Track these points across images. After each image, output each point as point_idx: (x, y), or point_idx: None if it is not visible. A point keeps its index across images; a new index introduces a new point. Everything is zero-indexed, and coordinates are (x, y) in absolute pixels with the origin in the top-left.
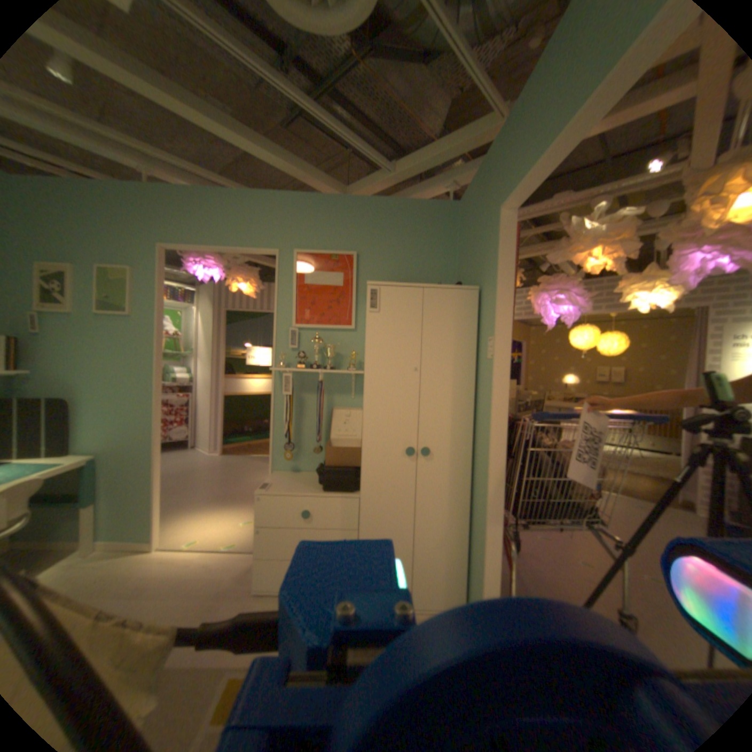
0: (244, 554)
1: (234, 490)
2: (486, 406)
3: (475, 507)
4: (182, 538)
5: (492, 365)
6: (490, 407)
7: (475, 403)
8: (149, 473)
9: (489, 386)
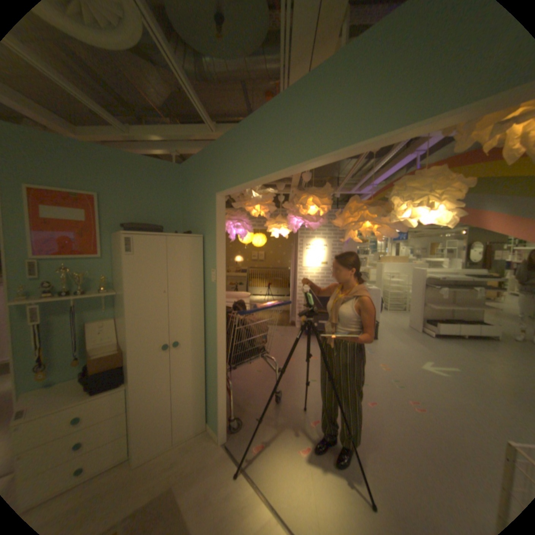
0: None
1: None
2: (213, 309)
3: (208, 368)
4: None
5: (215, 287)
6: (215, 311)
7: (204, 306)
8: None
9: (214, 298)
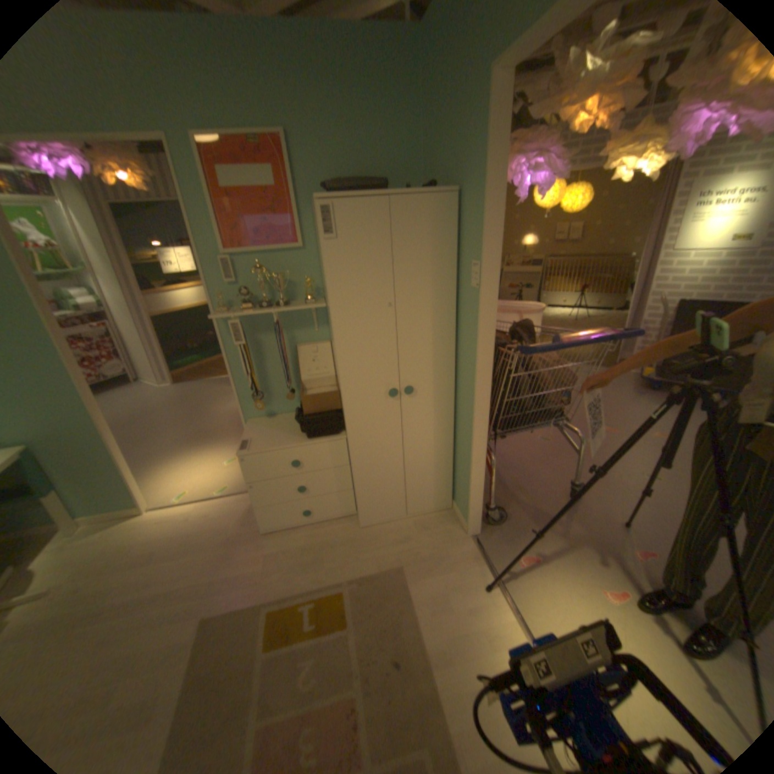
0: (237, 493)
1: (202, 425)
2: (470, 339)
3: (458, 429)
4: (166, 491)
5: (477, 296)
6: (475, 342)
7: (456, 331)
8: (102, 446)
9: (473, 318)
